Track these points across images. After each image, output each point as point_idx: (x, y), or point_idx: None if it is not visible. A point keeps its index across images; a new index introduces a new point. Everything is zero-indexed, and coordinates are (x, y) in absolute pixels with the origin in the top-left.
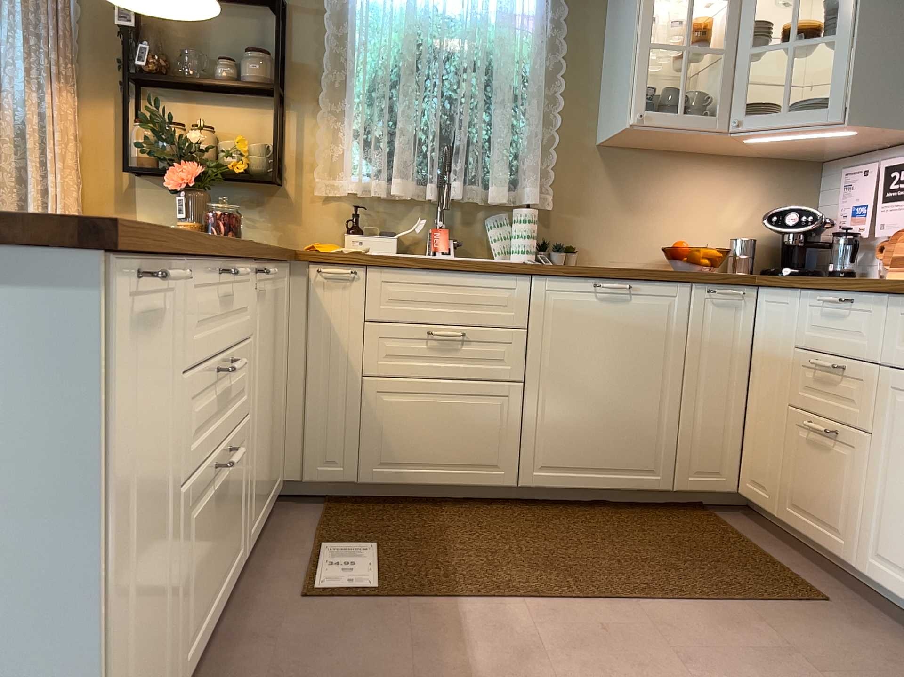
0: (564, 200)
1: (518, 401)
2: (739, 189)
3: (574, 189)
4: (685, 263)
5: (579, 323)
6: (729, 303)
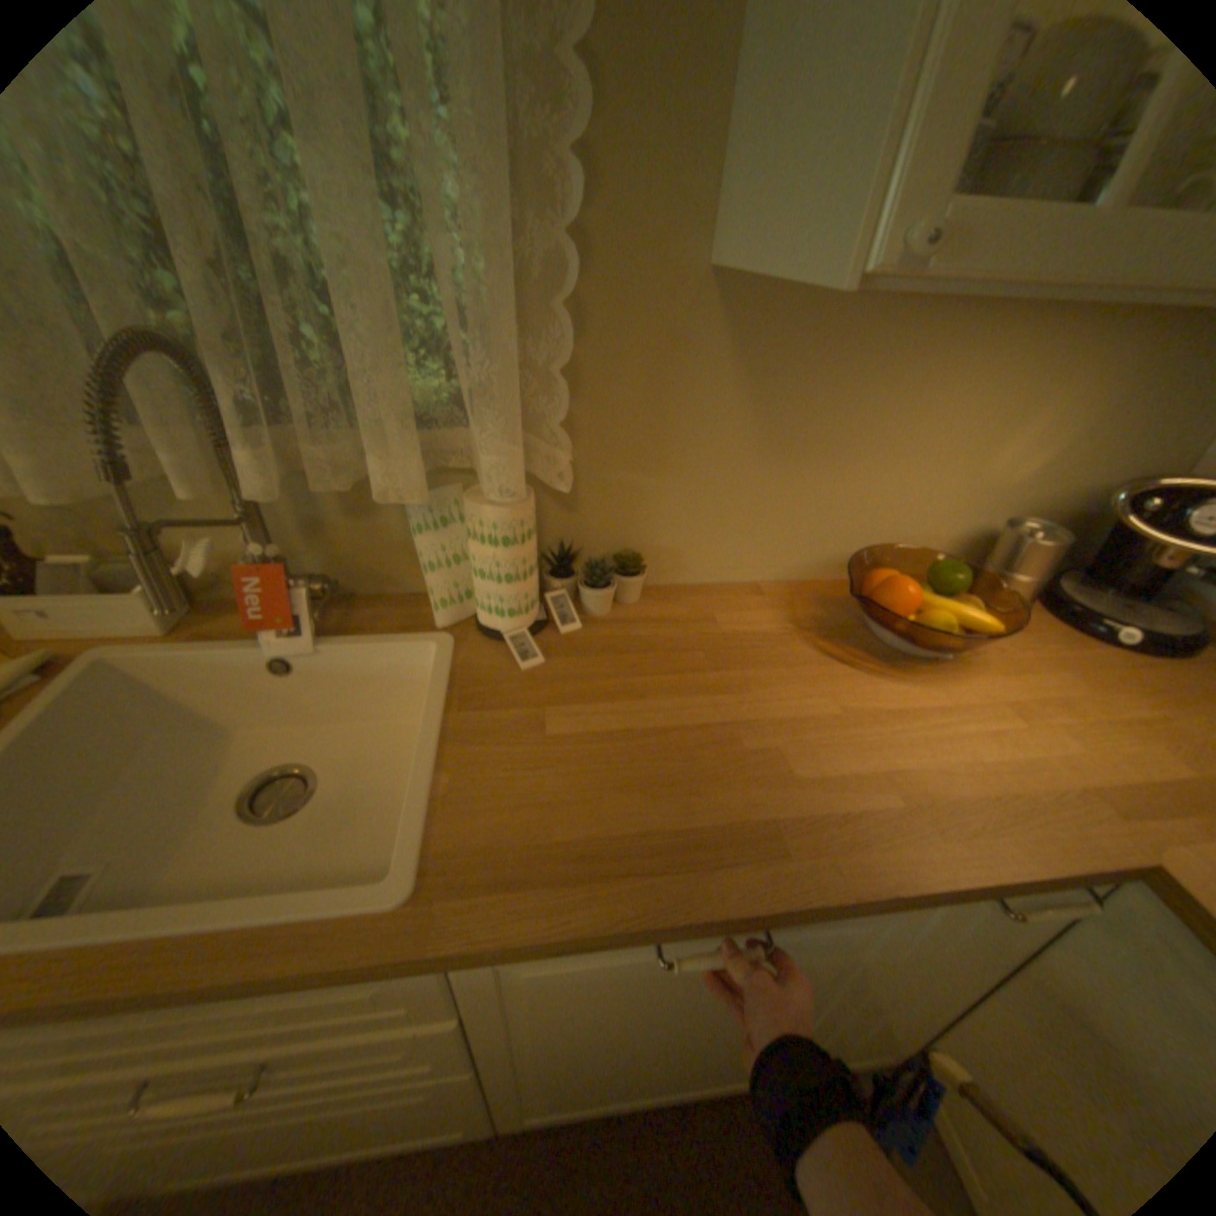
0: (612, 440)
1: (464, 1090)
2: (1067, 387)
3: (639, 409)
4: (903, 636)
5: (608, 996)
6: (1041, 904)
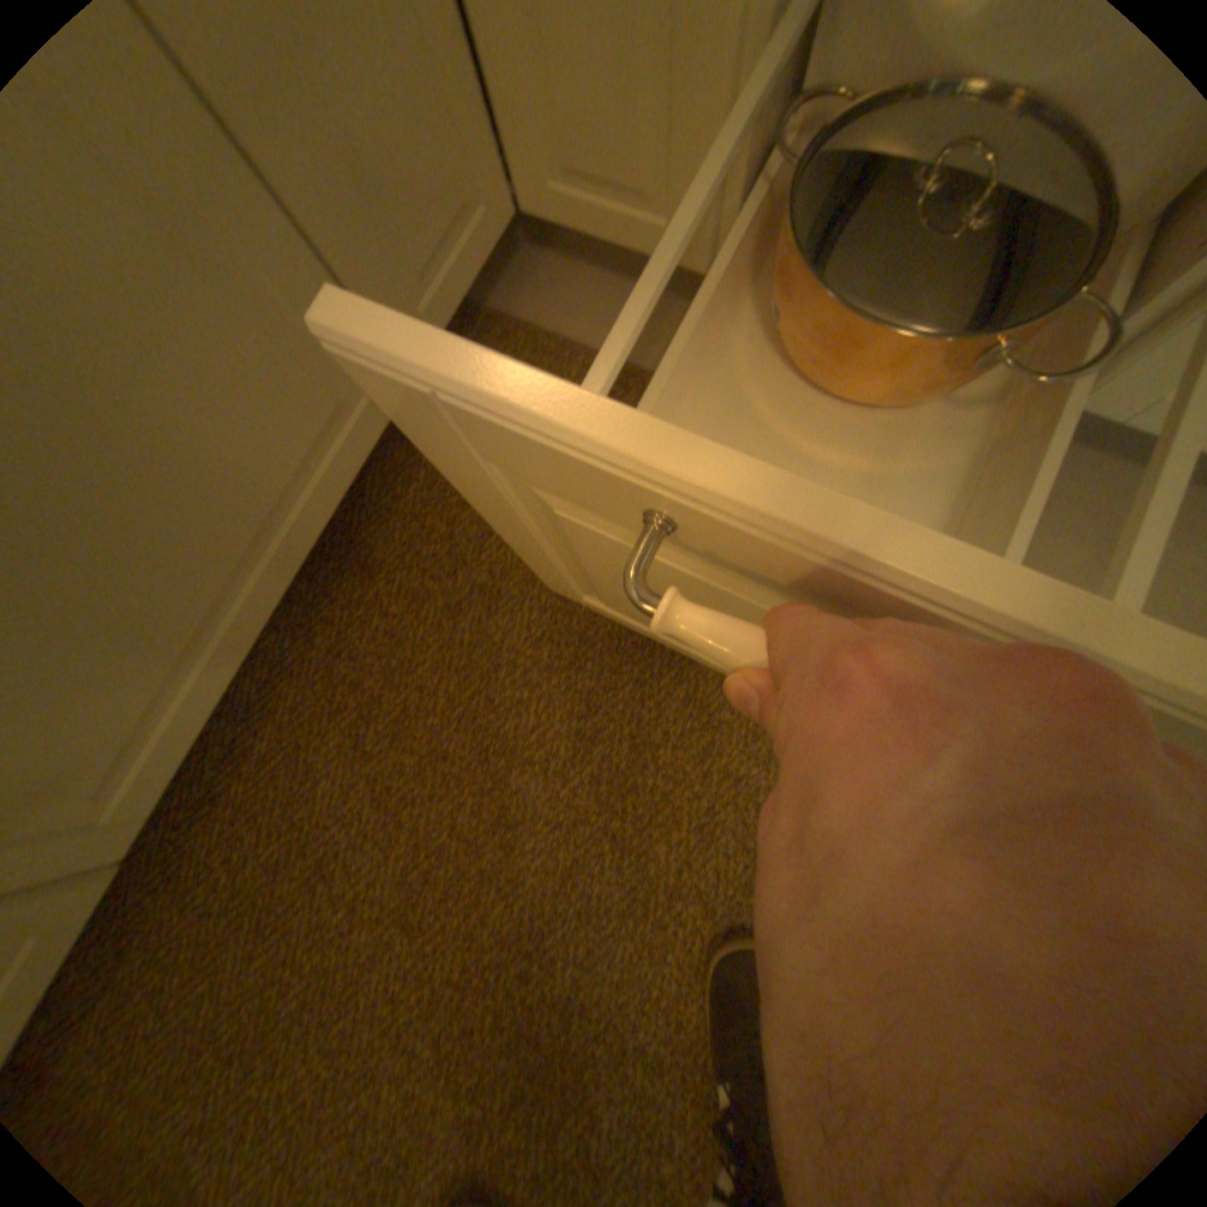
0: None
1: None
2: None
3: None
4: None
5: None
6: None
